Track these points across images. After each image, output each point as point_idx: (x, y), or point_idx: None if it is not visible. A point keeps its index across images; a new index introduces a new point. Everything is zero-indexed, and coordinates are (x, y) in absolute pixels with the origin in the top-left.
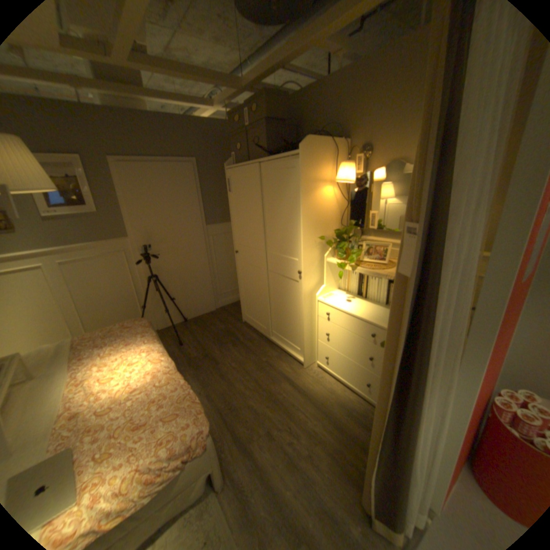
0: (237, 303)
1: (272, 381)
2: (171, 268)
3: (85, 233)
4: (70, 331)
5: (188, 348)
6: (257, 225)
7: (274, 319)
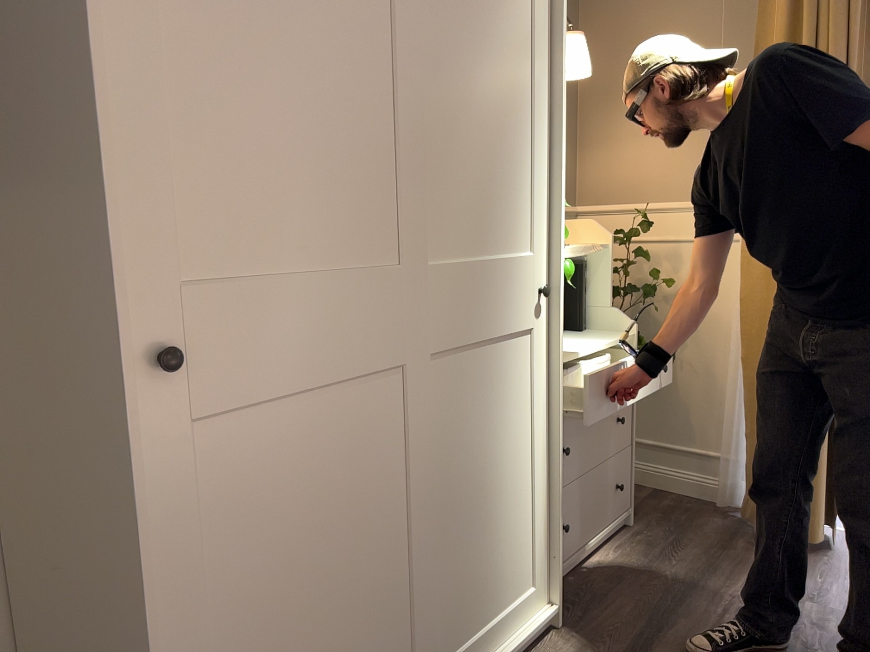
0: None
1: None
2: None
3: None
4: None
5: None
6: (387, 121)
7: (442, 589)
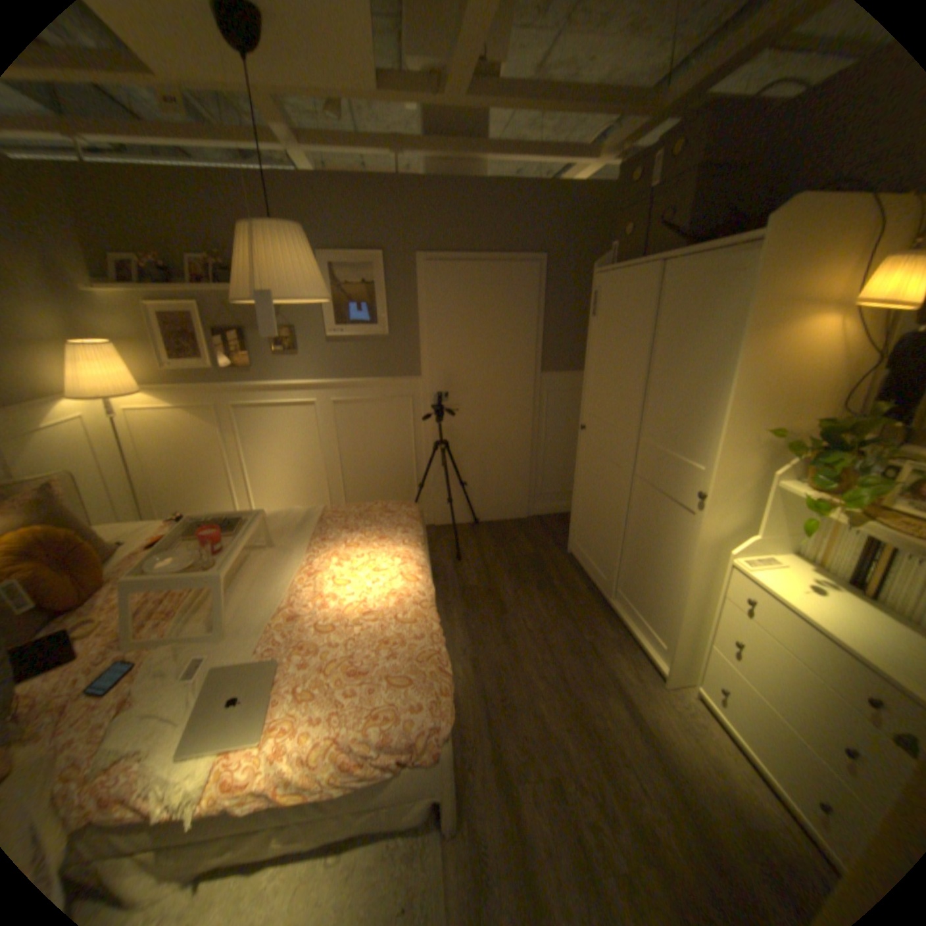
0: (566, 515)
1: (594, 686)
2: (472, 434)
3: (371, 365)
4: (330, 495)
5: (469, 569)
6: (632, 383)
7: (628, 569)
